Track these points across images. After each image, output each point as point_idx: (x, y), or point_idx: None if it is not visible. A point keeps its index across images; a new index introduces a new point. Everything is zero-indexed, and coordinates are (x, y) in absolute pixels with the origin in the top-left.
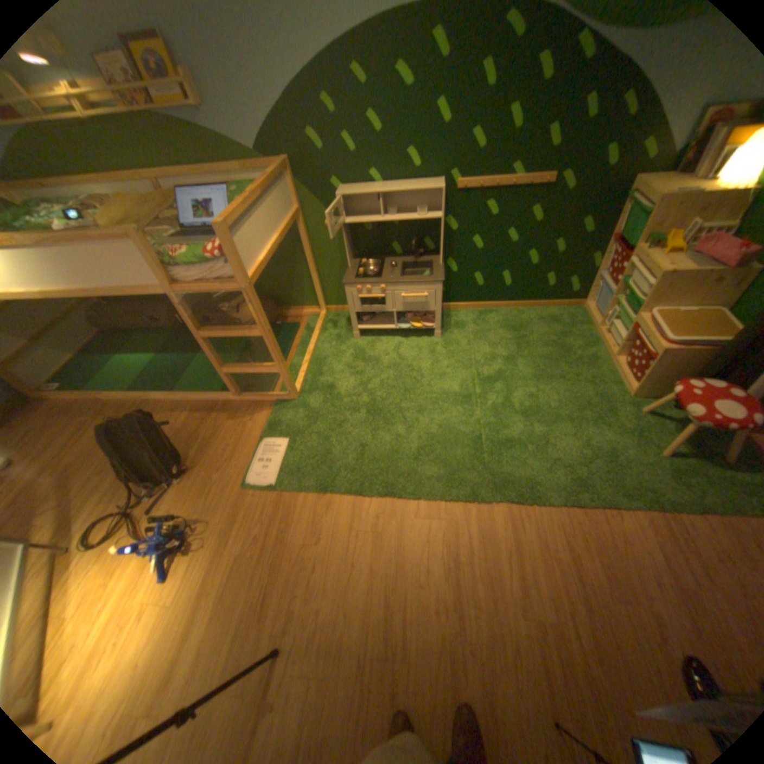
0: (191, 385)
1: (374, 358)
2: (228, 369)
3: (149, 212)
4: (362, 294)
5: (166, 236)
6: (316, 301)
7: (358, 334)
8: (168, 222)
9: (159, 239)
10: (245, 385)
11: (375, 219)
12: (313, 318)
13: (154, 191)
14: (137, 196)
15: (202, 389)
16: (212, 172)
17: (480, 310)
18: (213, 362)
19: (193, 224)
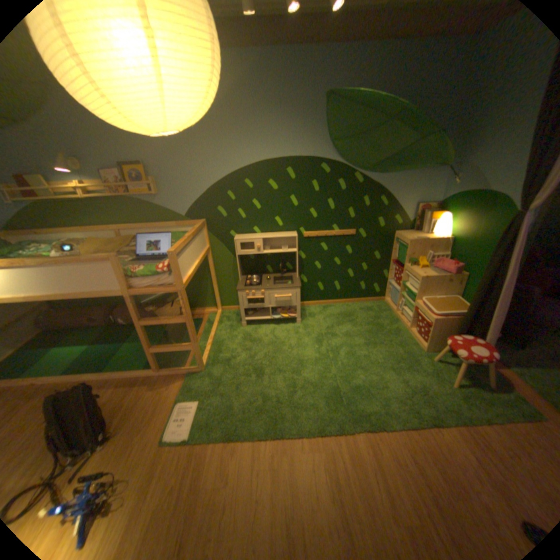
0: (118, 366)
1: (258, 338)
2: (154, 349)
3: (114, 248)
4: (249, 296)
5: (128, 261)
6: (214, 303)
7: (245, 323)
8: (127, 253)
9: (123, 262)
10: (163, 363)
11: (257, 252)
12: (212, 315)
13: (116, 237)
14: (104, 240)
15: (127, 369)
16: (157, 227)
17: (323, 305)
18: (144, 344)
19: (145, 254)
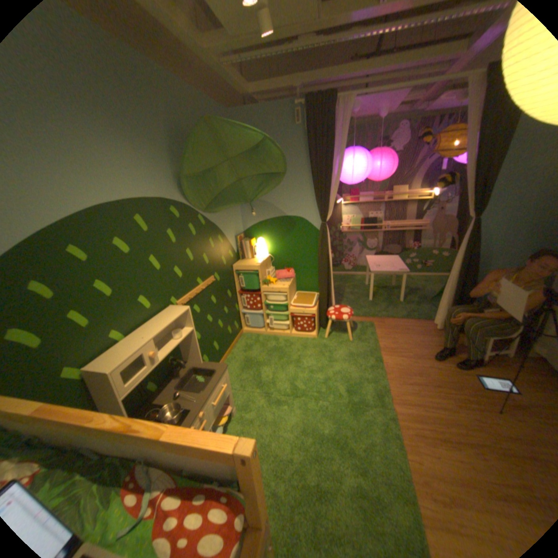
0: None
1: None
2: None
3: None
4: None
5: None
6: None
7: None
8: None
9: None
10: None
11: (152, 366)
12: None
13: None
14: None
15: None
16: None
17: None
18: None
19: None
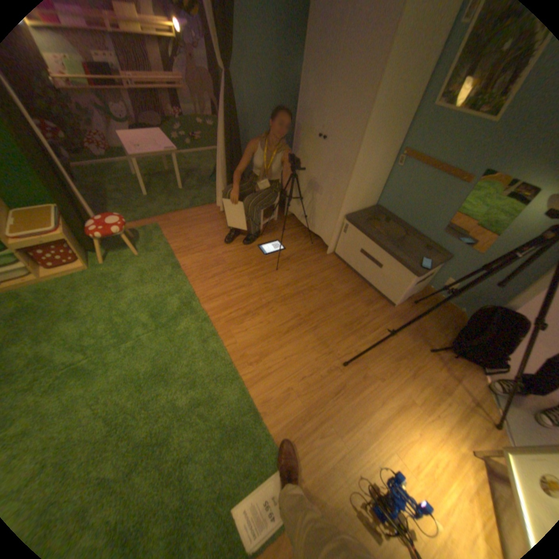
0: None
1: None
2: None
3: None
4: None
5: None
6: None
7: None
8: None
9: None
10: None
11: None
12: None
13: None
14: None
15: None
16: None
17: None
18: None
19: None
